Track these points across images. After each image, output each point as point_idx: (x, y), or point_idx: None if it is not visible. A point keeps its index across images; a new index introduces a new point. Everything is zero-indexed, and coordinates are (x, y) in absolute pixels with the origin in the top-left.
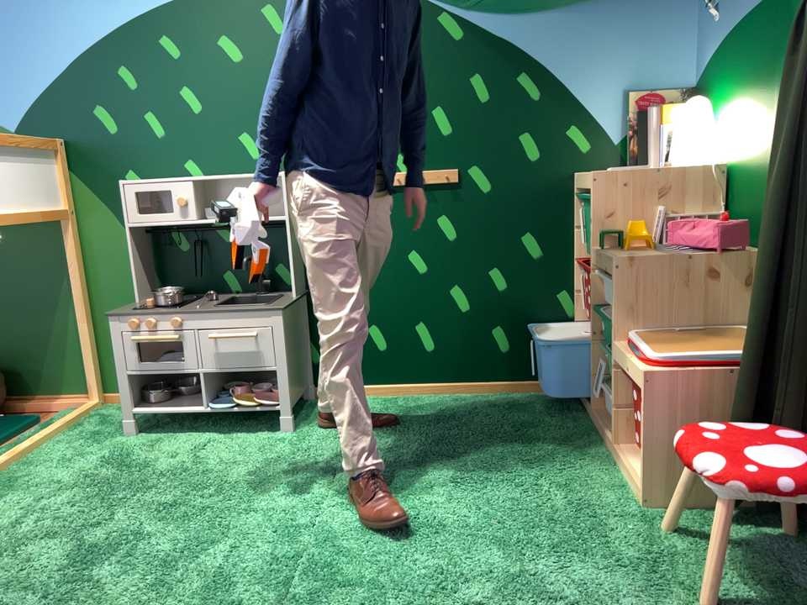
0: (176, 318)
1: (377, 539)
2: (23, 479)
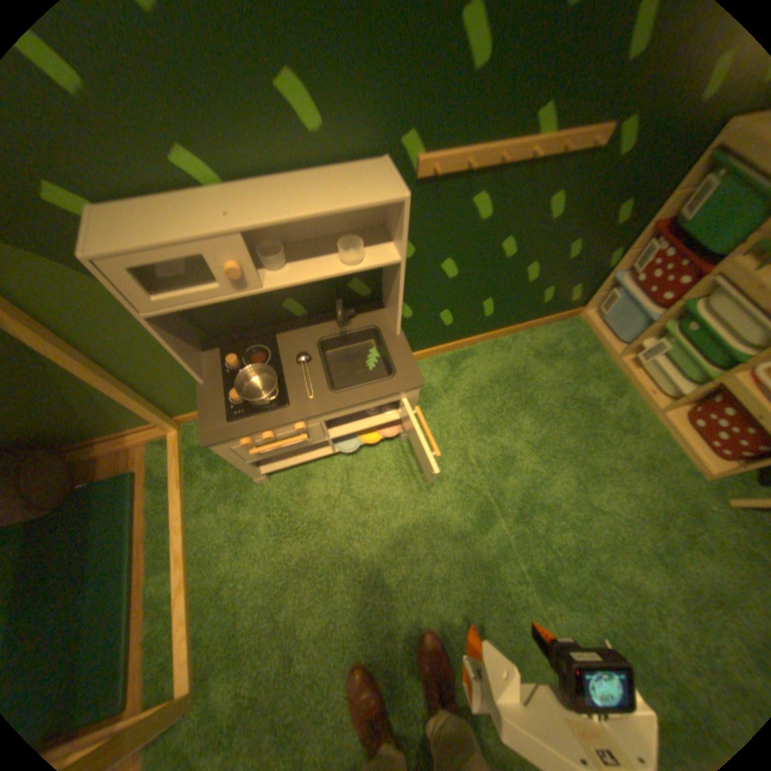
0: (300, 423)
1: (579, 578)
2: (222, 588)
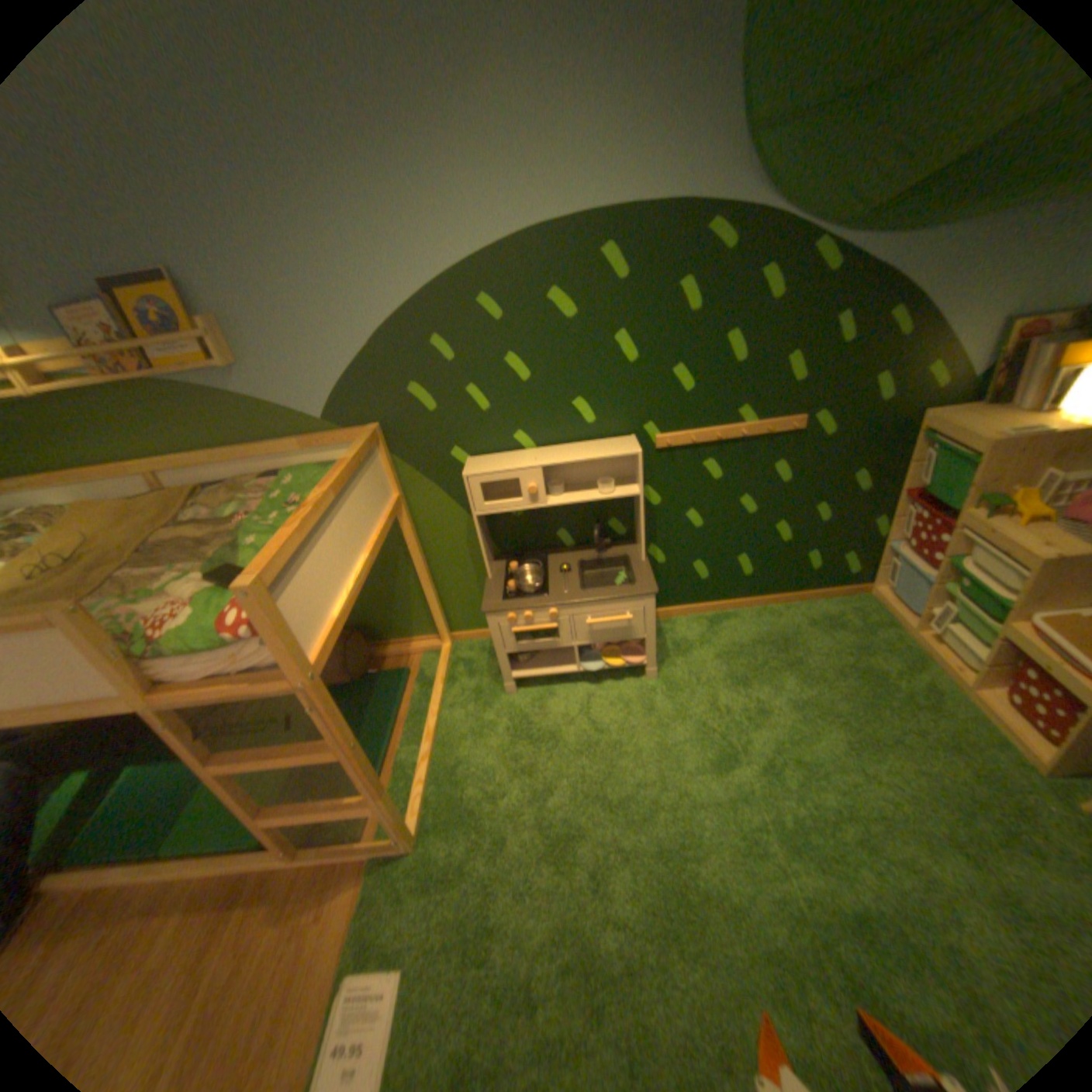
0: (552, 610)
1: (837, 842)
2: (457, 769)
